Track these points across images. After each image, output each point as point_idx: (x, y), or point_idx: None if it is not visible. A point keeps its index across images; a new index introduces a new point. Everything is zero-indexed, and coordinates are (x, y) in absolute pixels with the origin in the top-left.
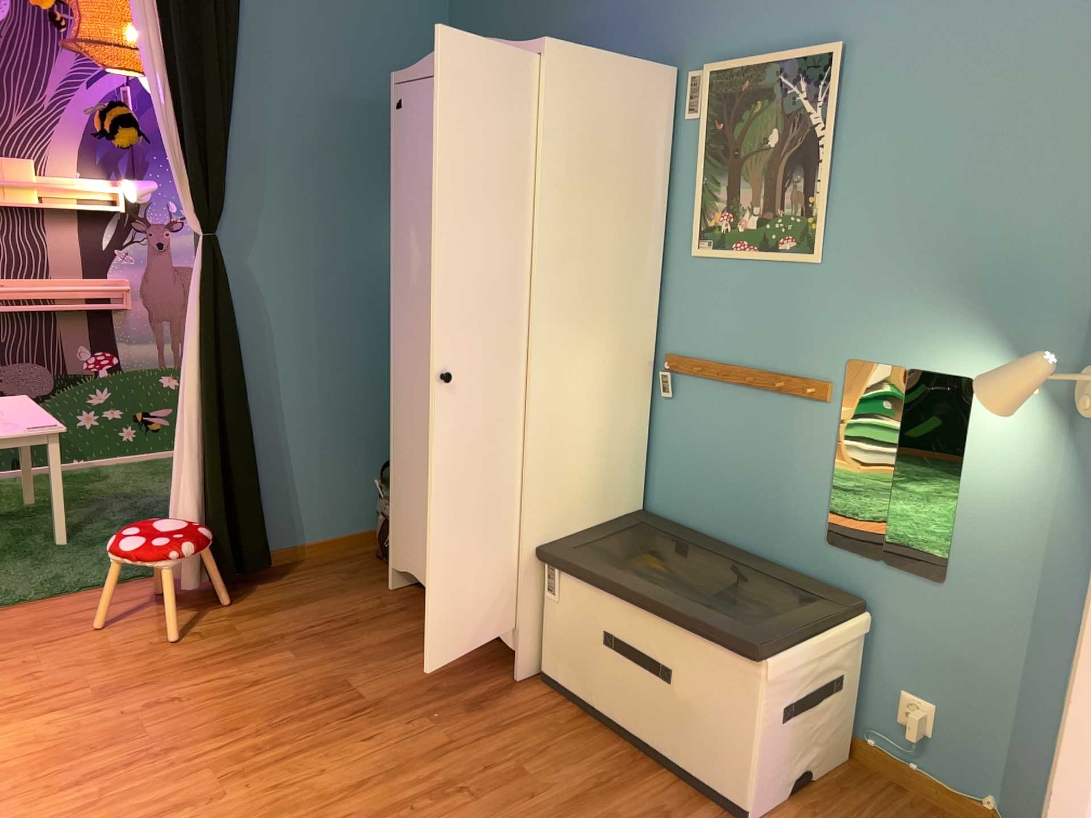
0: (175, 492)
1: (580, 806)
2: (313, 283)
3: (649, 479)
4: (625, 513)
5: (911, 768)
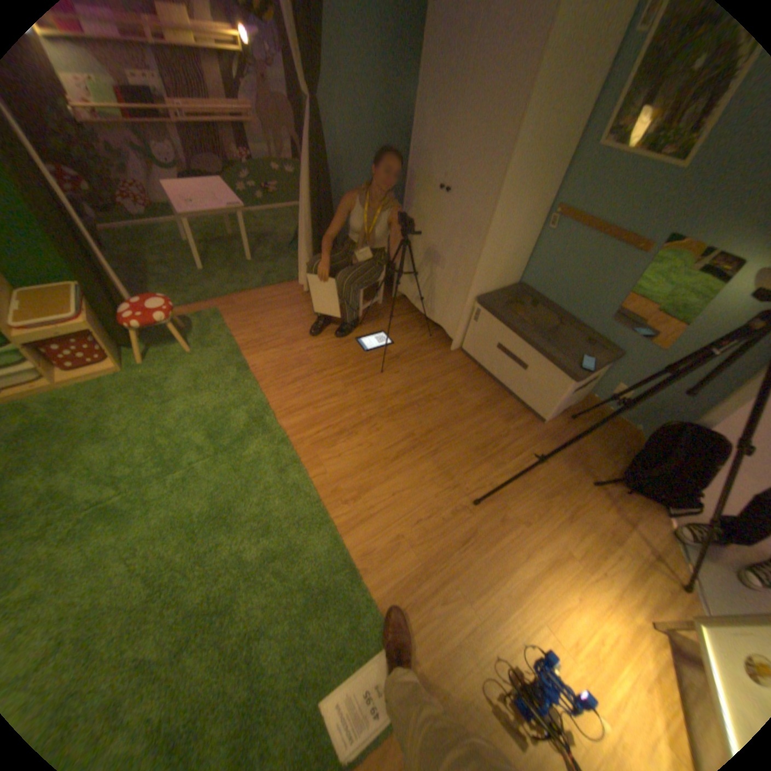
0: (299, 248)
1: (478, 410)
2: (362, 130)
3: (525, 269)
4: (510, 285)
5: (609, 410)
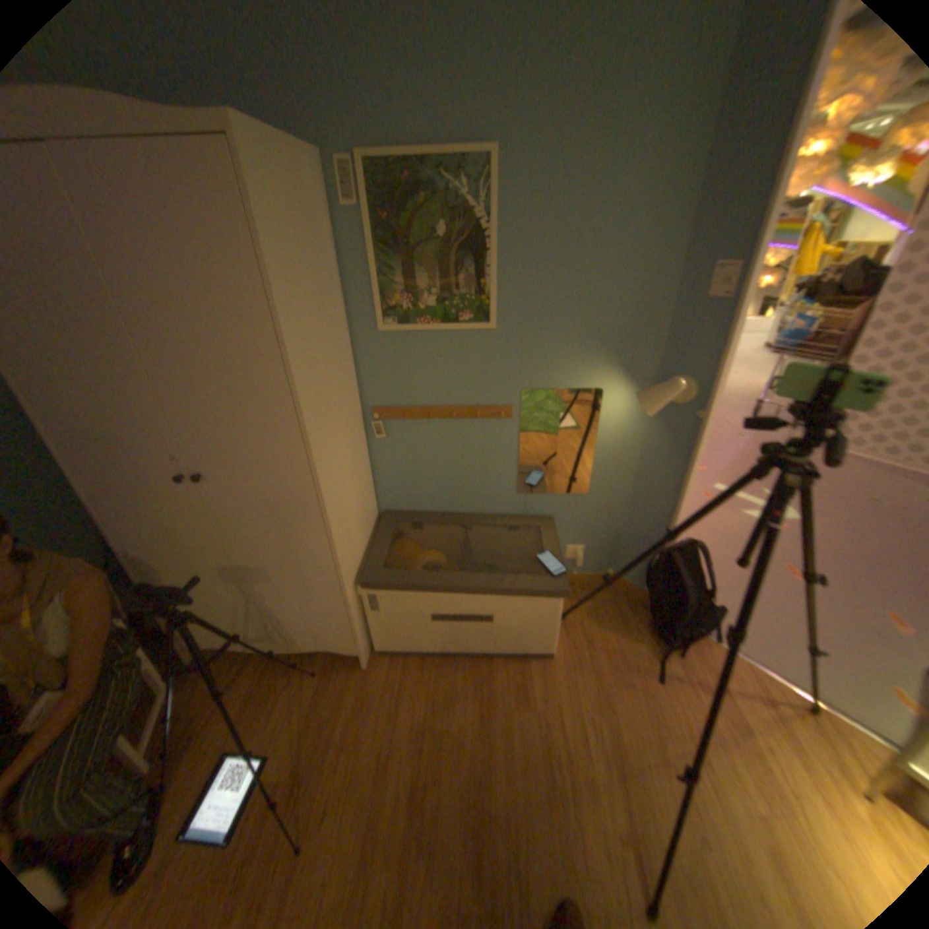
0: None
1: (486, 727)
2: None
3: (375, 493)
4: (374, 523)
5: (573, 575)
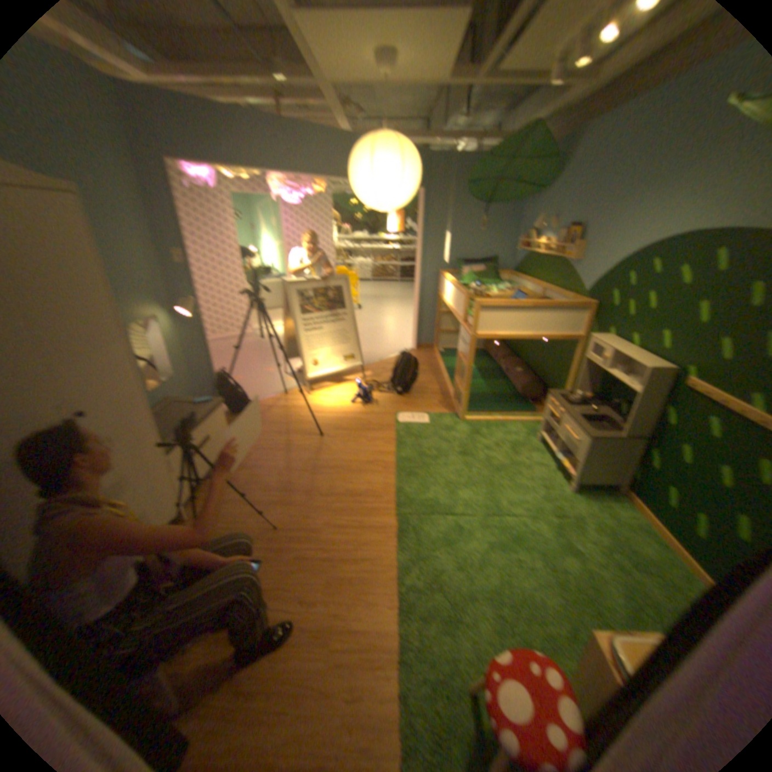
0: None
1: (248, 467)
2: None
3: None
4: None
5: None
